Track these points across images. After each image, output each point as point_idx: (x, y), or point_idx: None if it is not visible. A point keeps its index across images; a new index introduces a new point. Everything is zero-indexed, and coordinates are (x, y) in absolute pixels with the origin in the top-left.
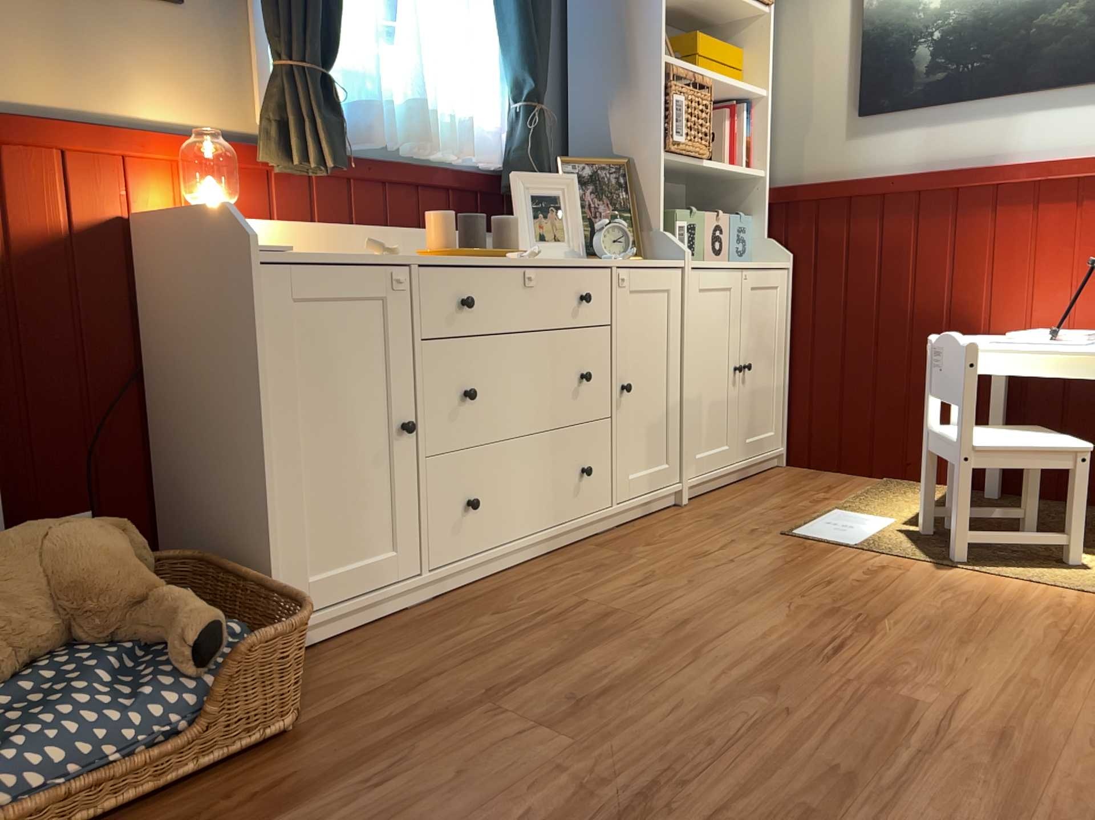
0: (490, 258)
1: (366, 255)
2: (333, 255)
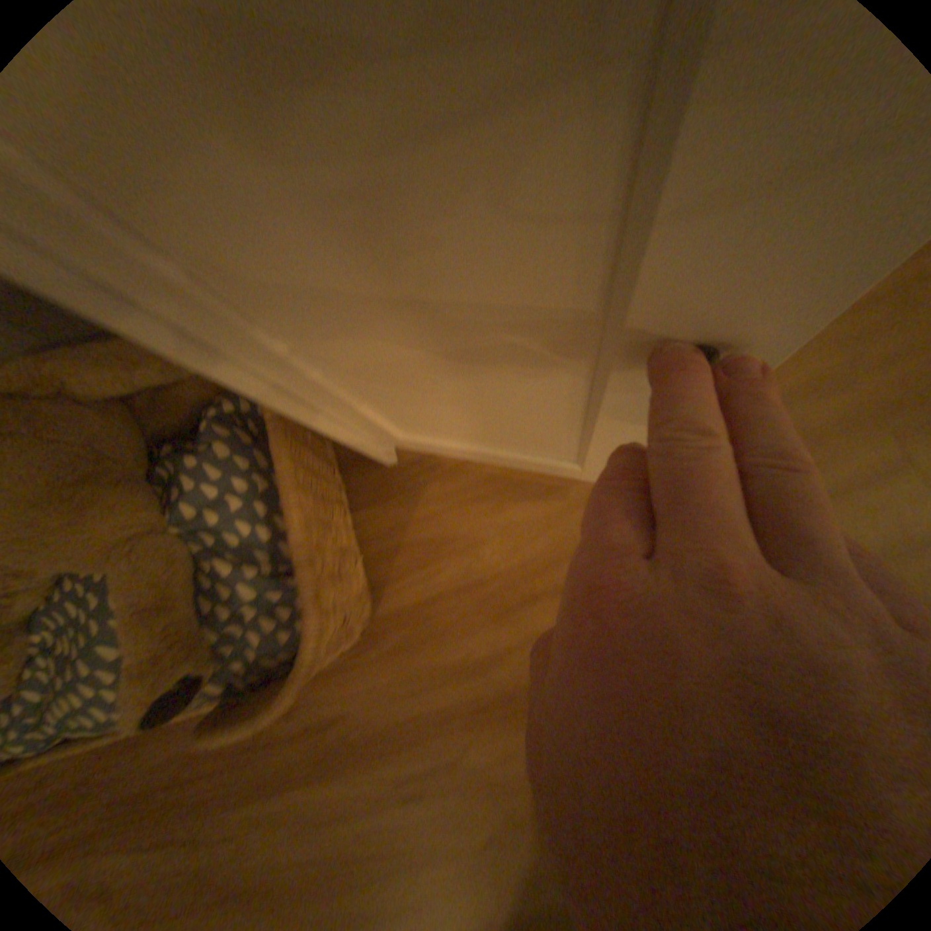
0: None
1: None
2: None
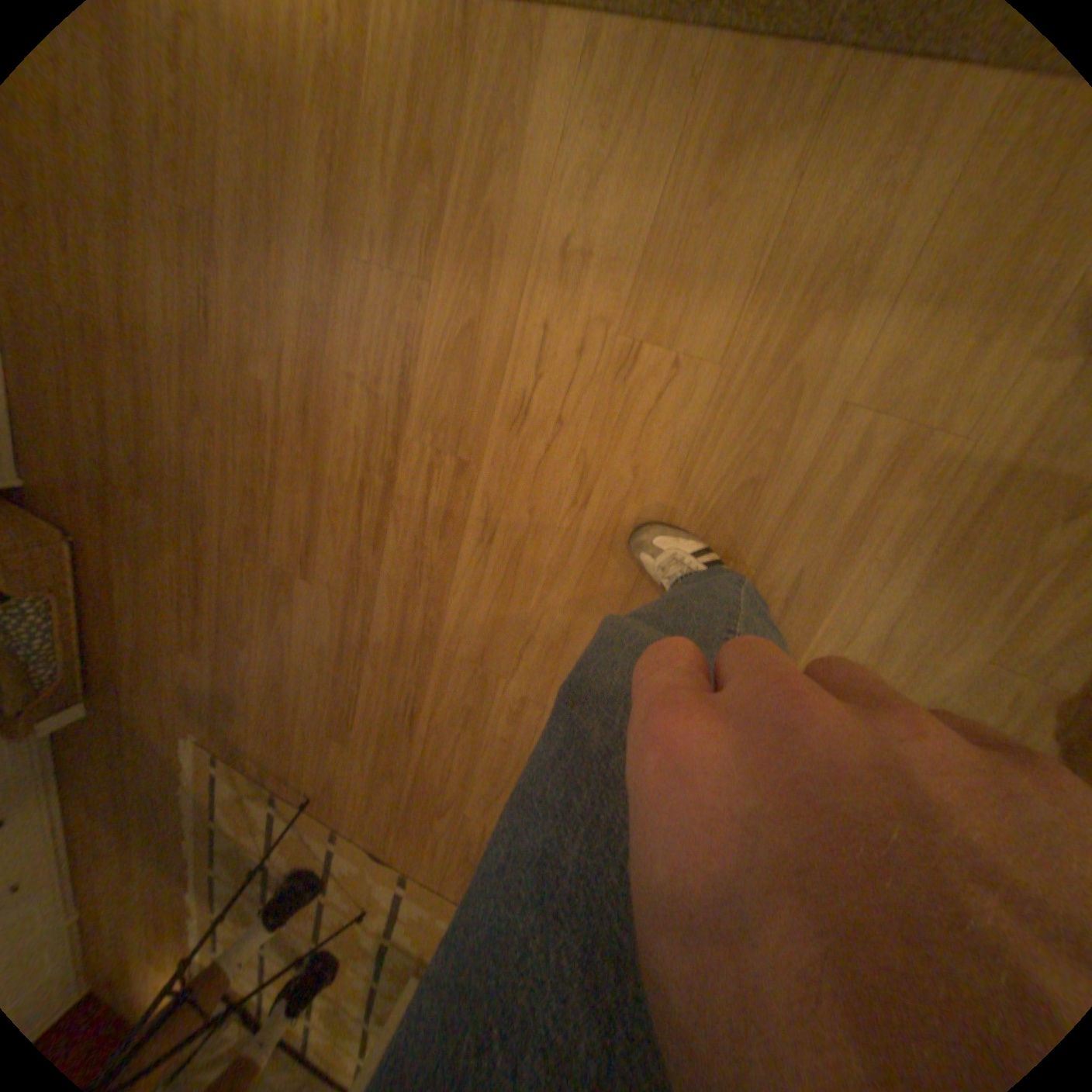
0: None
1: None
2: None
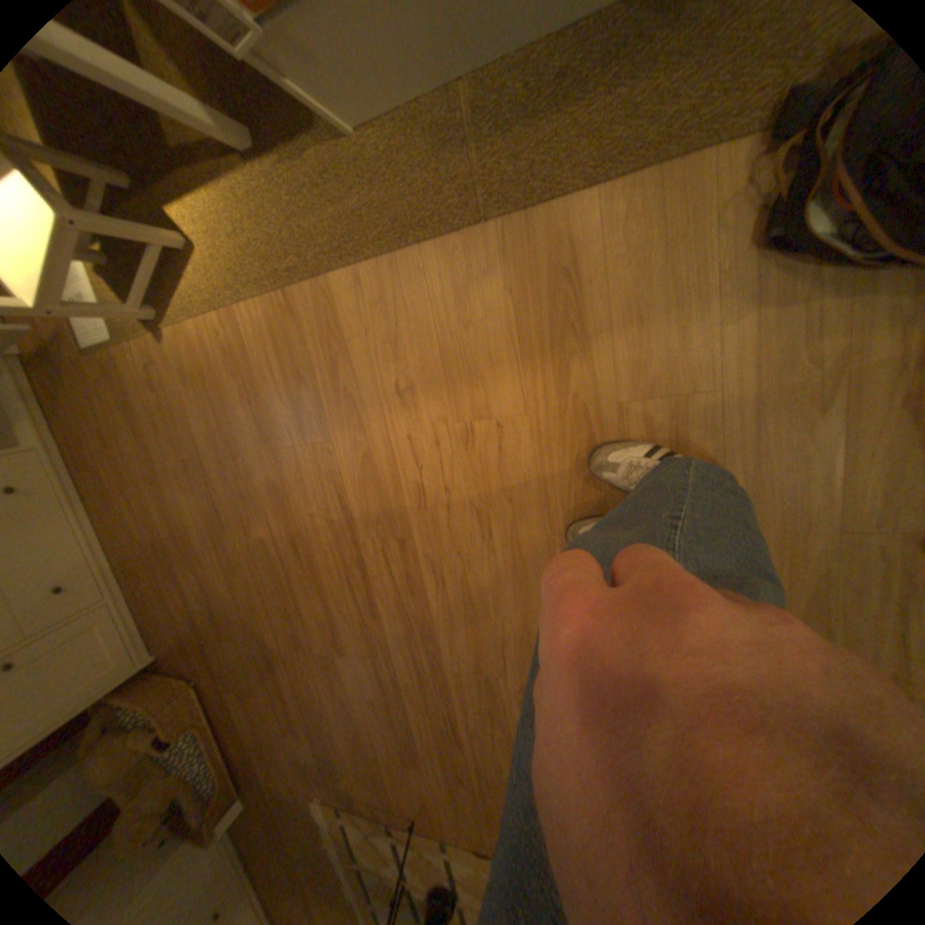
0: None
1: None
2: None
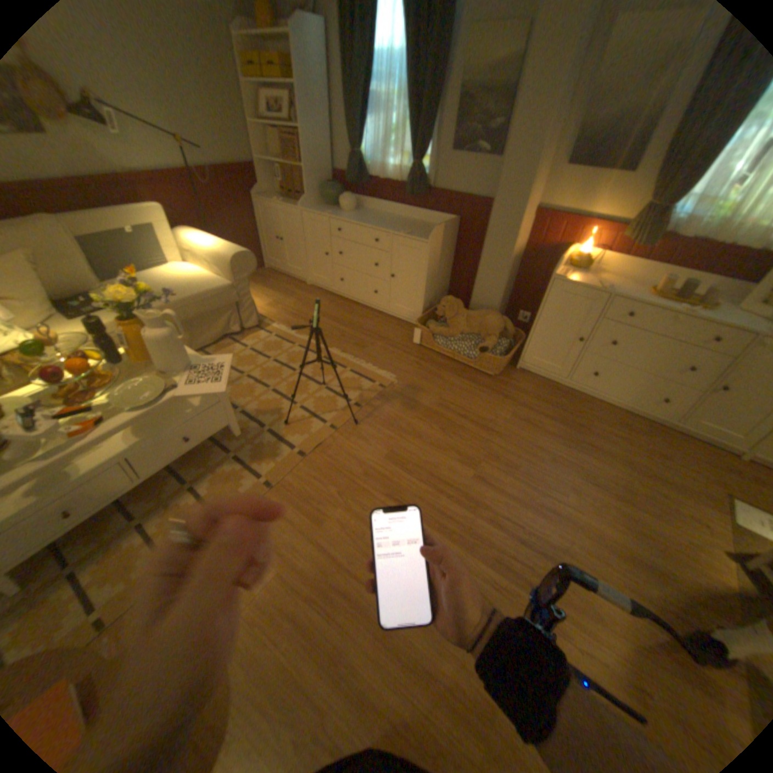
0: (674, 302)
1: (603, 285)
2: (588, 281)
